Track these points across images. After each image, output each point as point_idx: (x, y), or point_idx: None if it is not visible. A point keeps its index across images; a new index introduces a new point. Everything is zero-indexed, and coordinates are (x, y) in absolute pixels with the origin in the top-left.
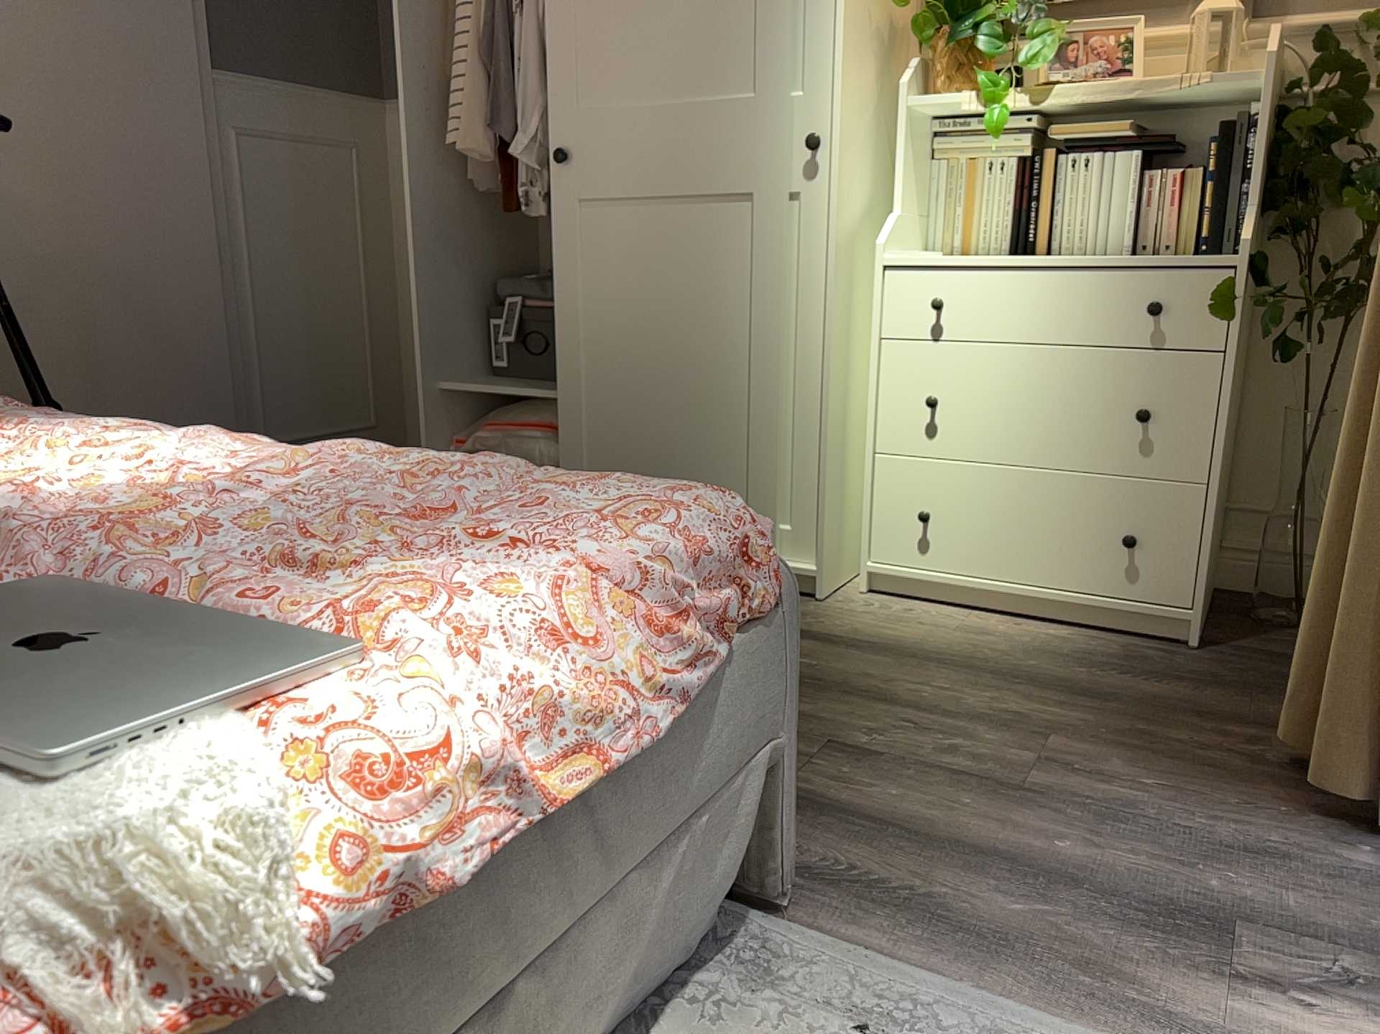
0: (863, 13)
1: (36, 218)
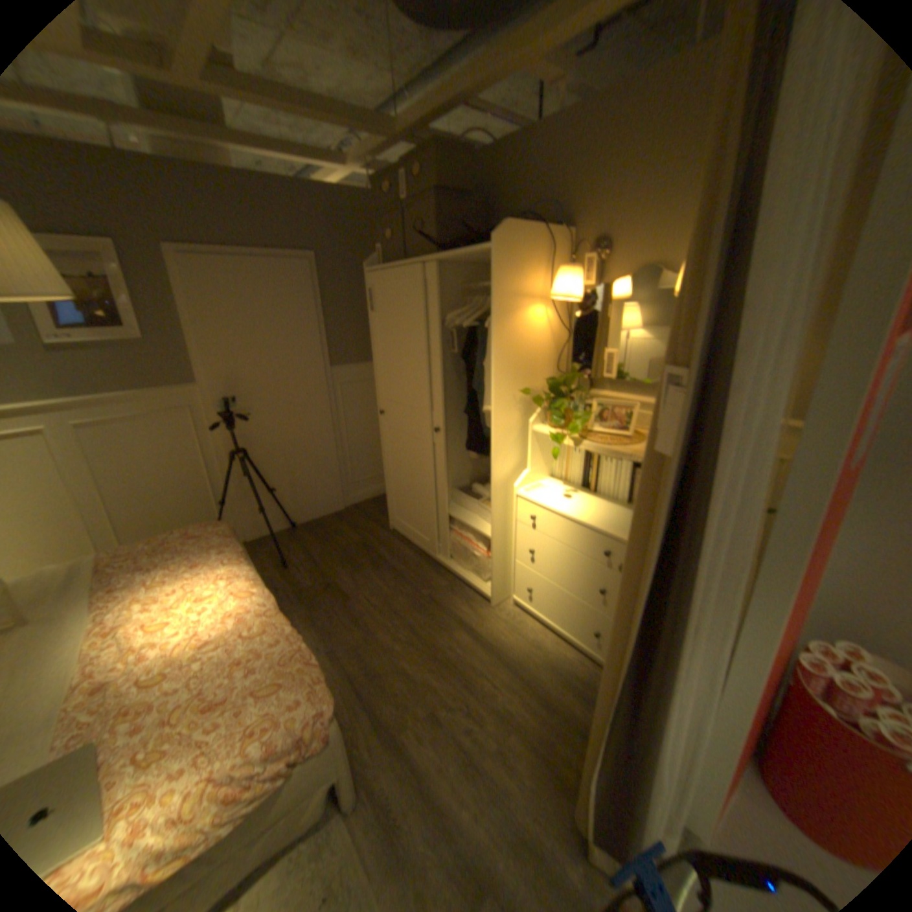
0: (509, 399)
1: (268, 430)
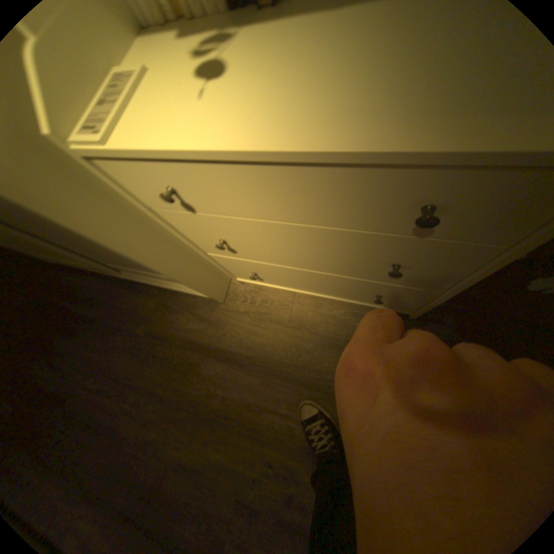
0: None
1: None
